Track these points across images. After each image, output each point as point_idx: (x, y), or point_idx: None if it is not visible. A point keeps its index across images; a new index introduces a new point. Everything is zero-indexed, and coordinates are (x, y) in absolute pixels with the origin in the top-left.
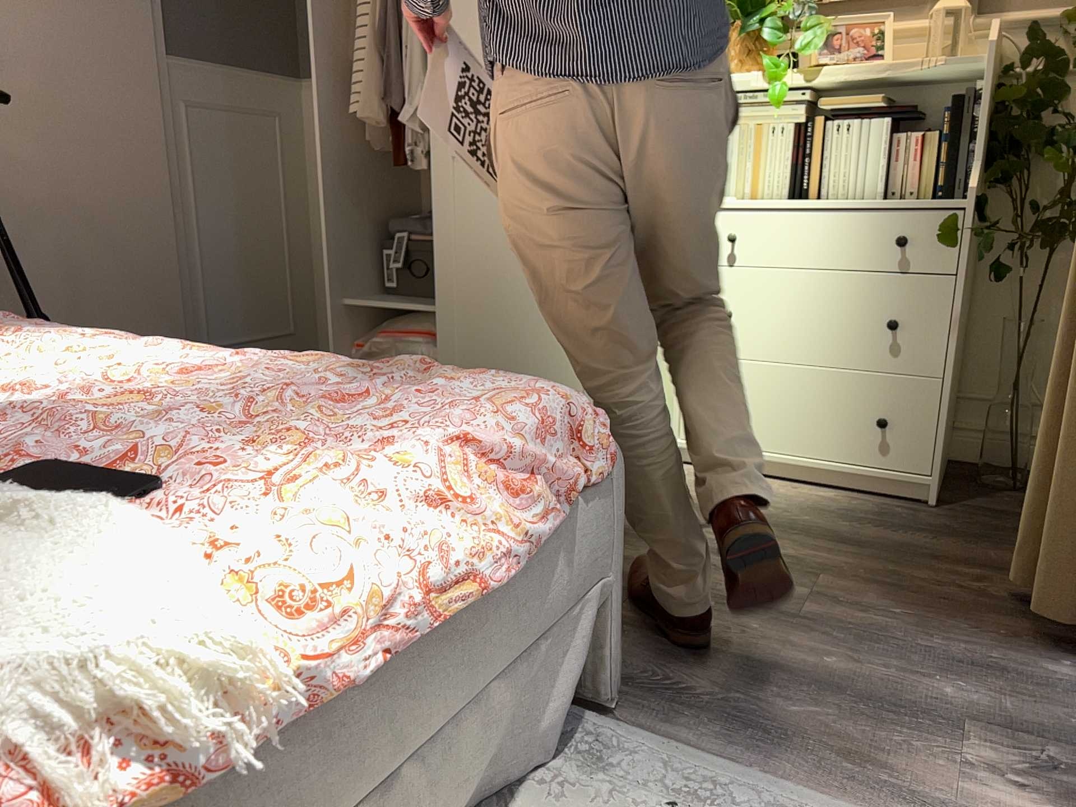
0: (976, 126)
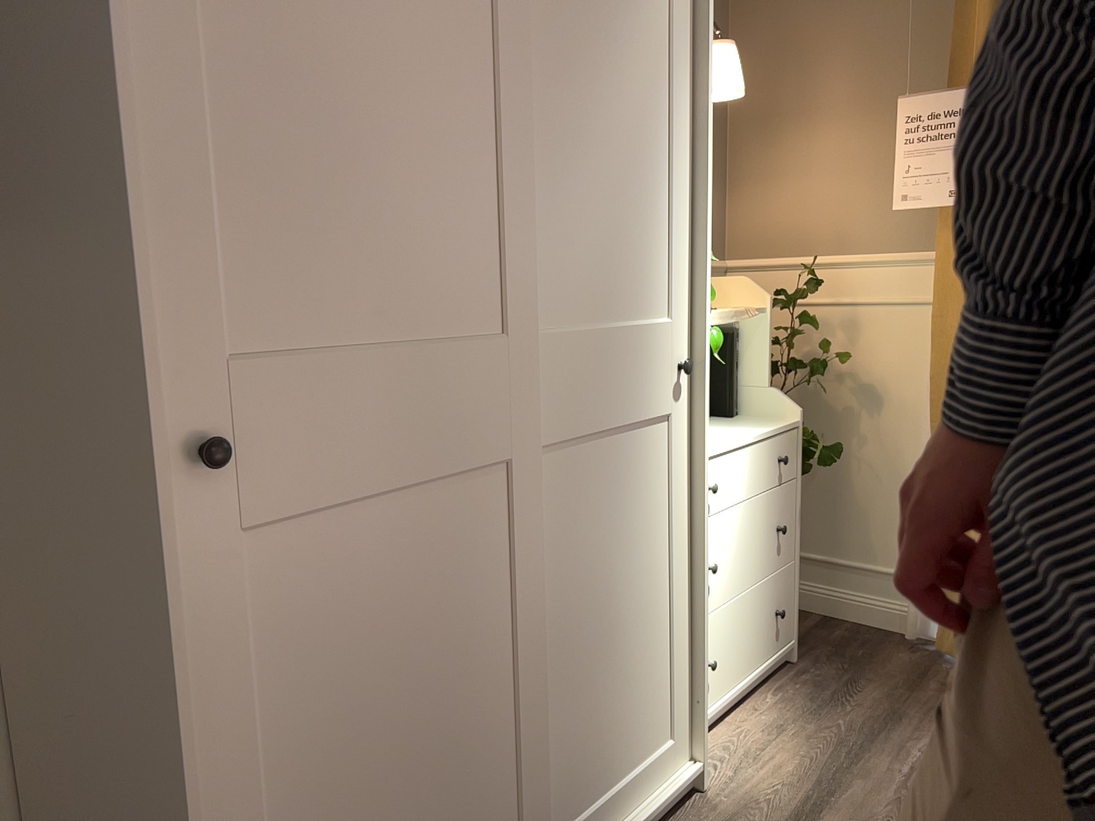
0: (740, 358)
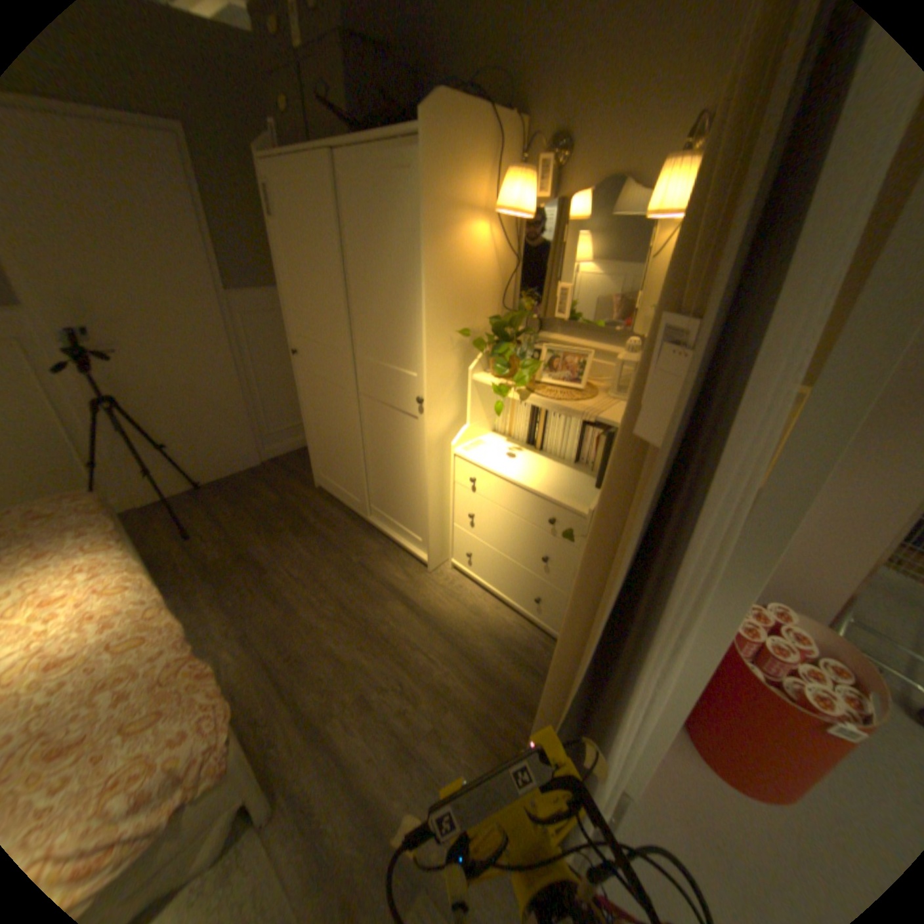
0: None
